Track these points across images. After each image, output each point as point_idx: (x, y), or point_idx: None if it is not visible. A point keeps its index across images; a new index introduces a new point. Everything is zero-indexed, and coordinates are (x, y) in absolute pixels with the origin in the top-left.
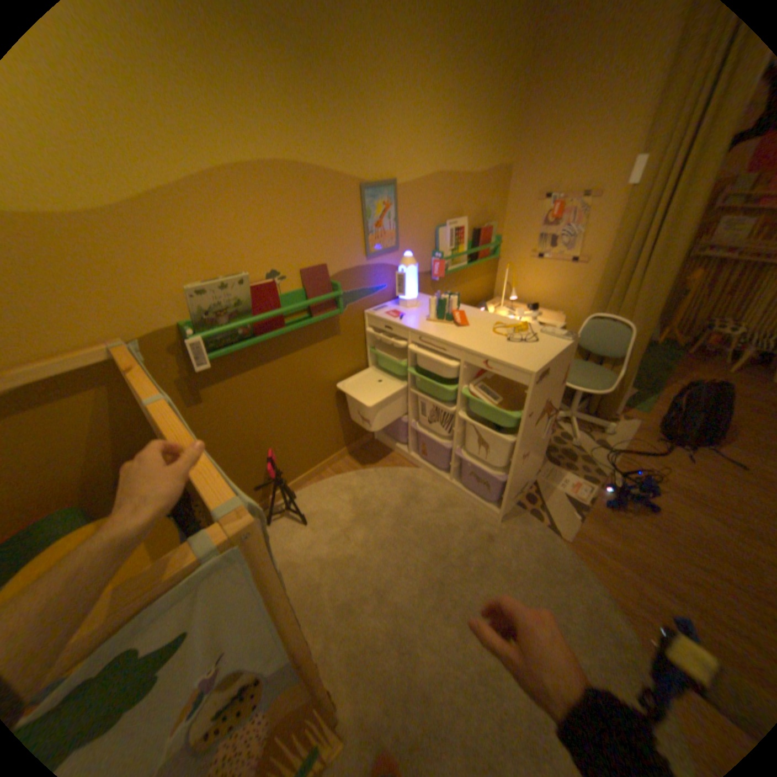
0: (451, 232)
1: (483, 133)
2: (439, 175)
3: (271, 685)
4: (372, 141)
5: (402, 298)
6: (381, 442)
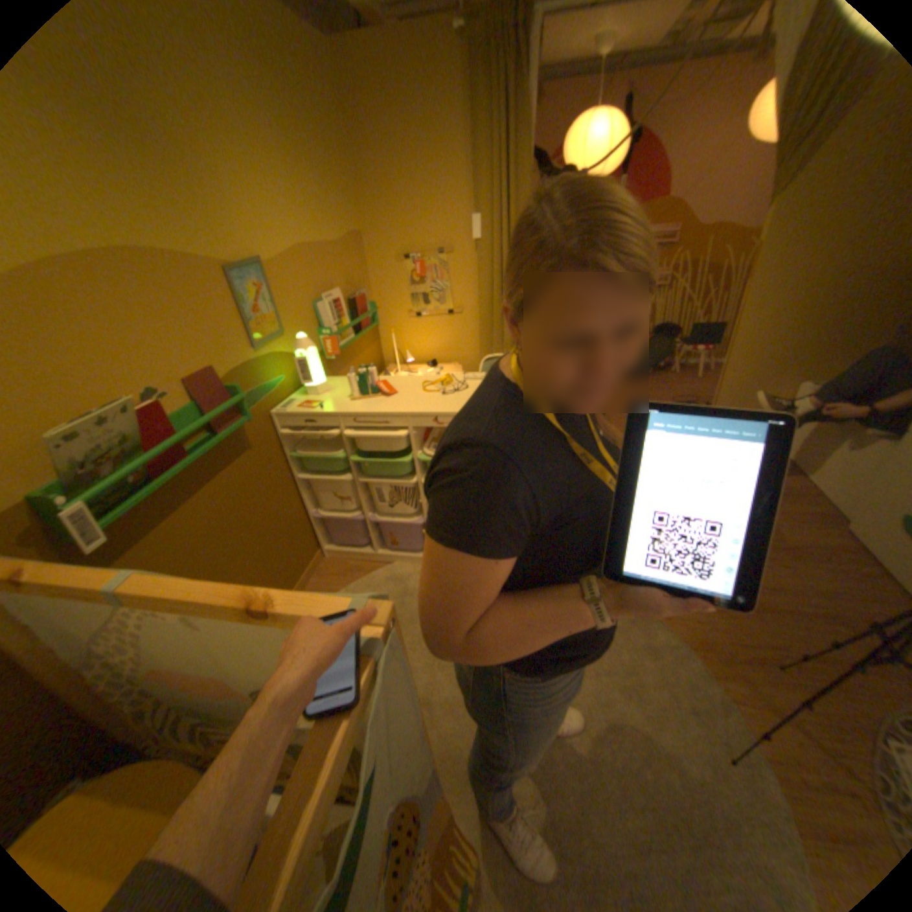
0: (330, 305)
1: (327, 201)
2: (301, 247)
3: (421, 807)
4: (222, 215)
5: (310, 385)
6: (335, 558)
